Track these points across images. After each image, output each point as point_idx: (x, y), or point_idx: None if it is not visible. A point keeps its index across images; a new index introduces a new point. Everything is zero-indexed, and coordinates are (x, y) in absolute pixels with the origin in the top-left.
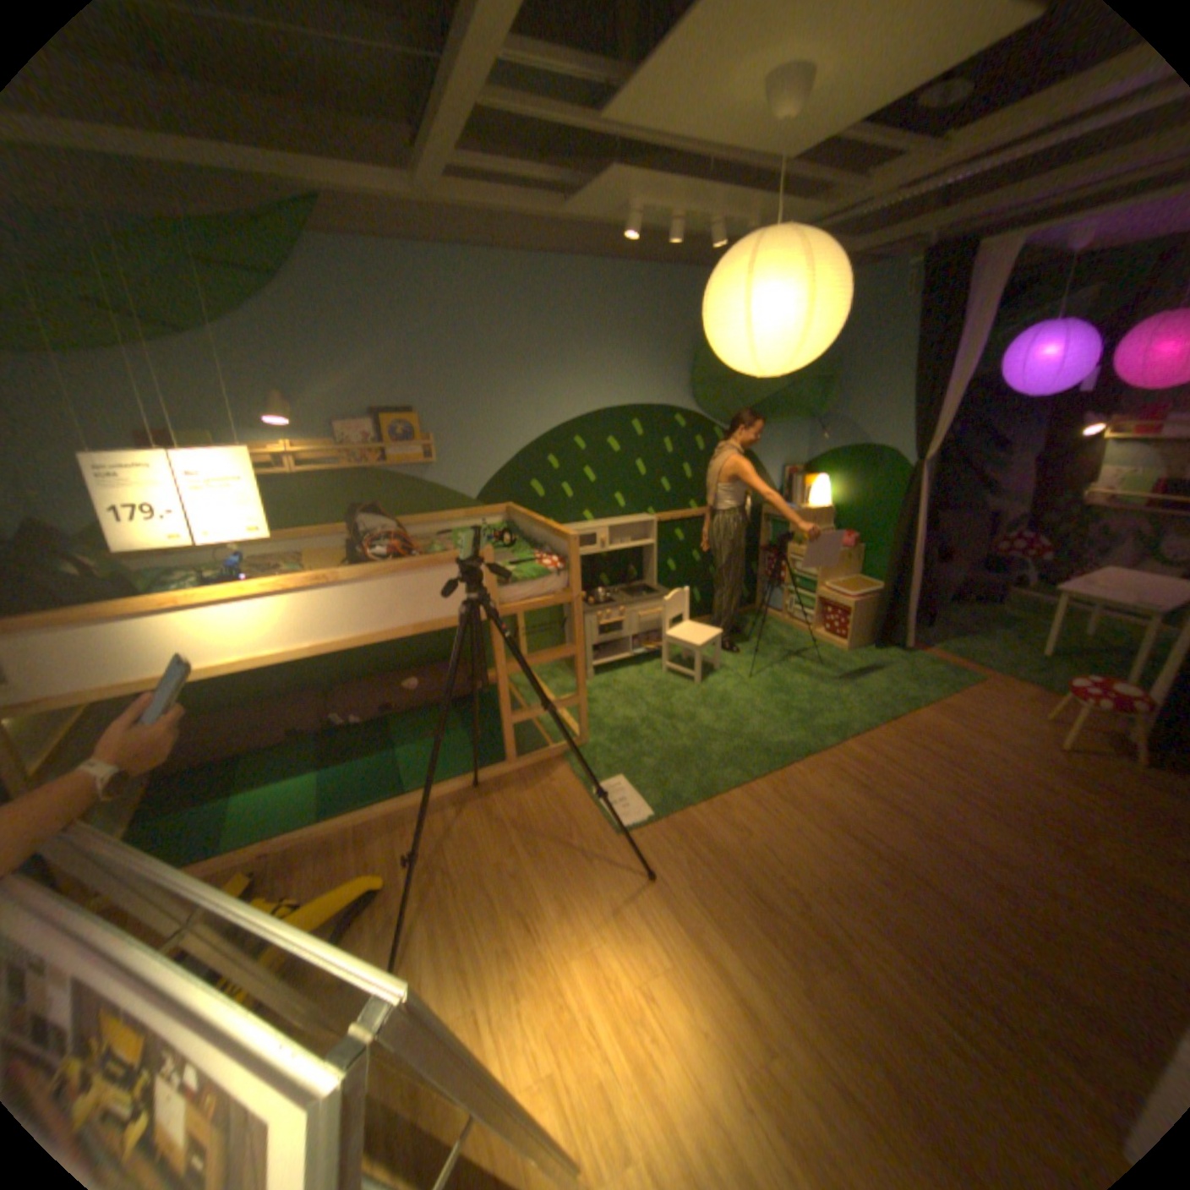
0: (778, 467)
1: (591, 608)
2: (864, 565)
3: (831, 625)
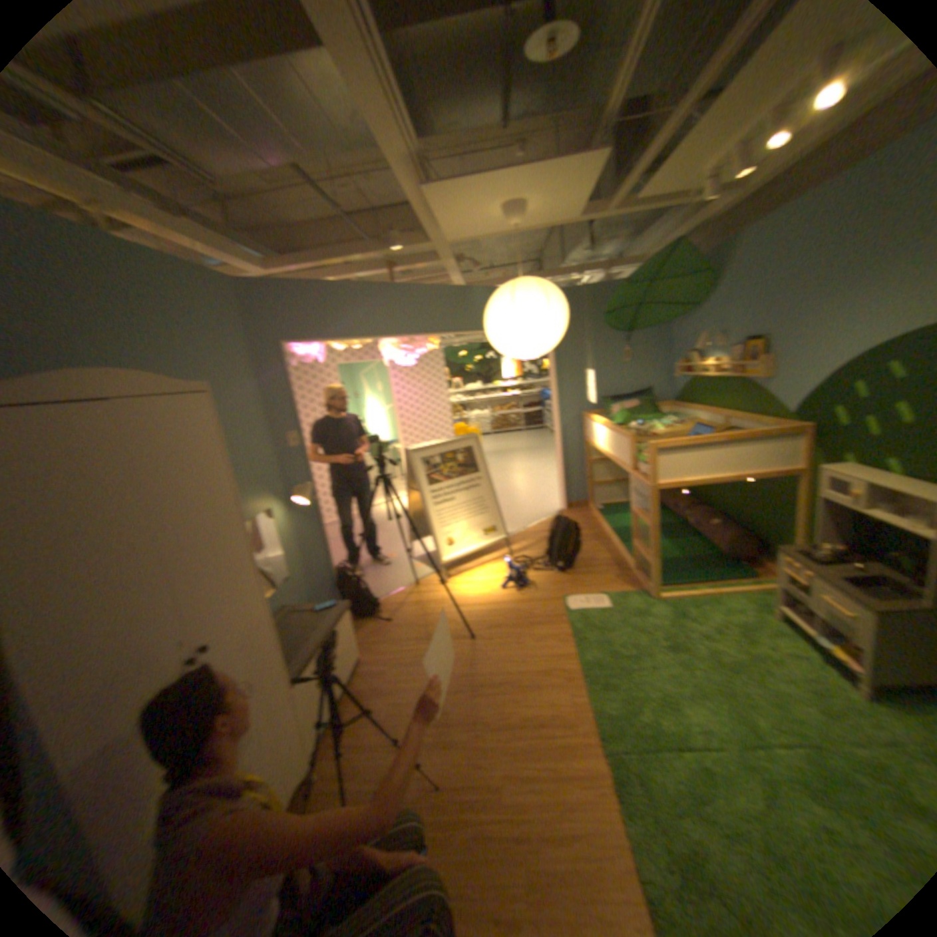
0: None
1: (802, 555)
2: None
3: None
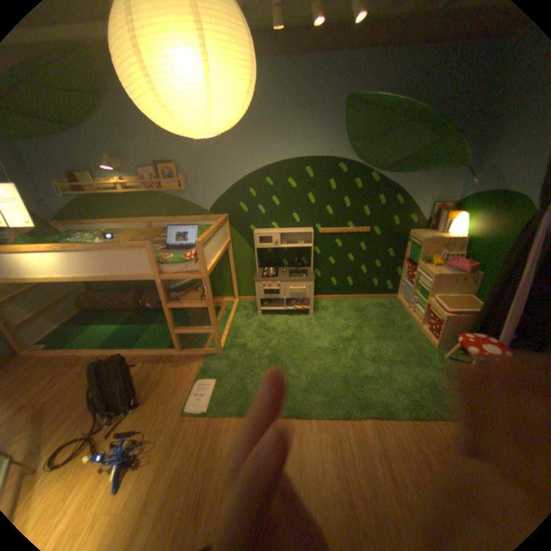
0: (429, 202)
1: (262, 278)
2: (481, 288)
3: (431, 326)
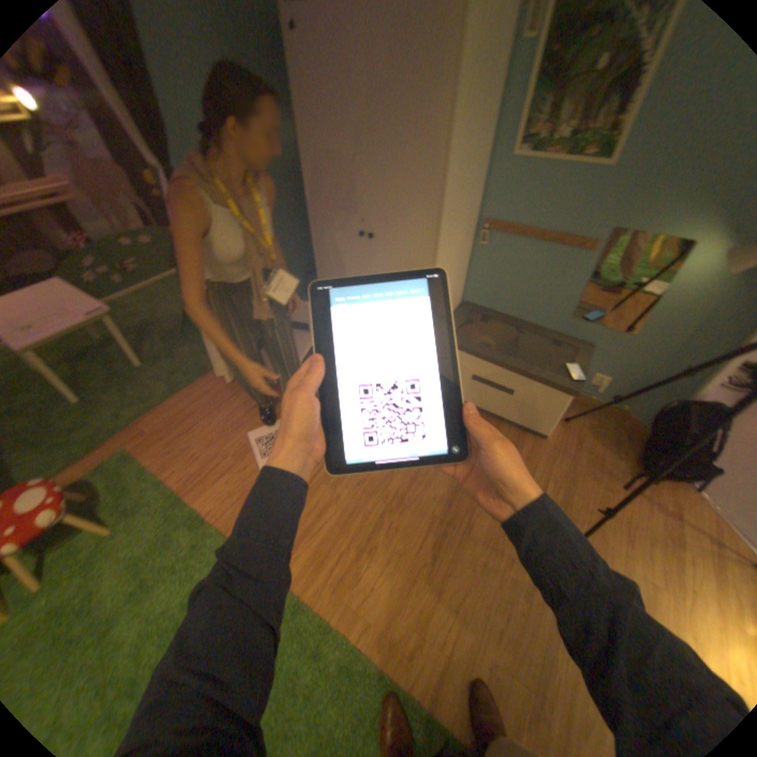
0: None
1: None
2: None
3: None
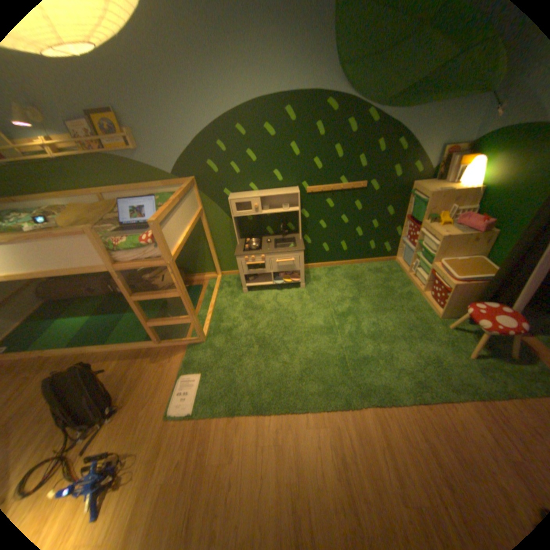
0: (439, 144)
1: (244, 252)
2: (494, 247)
3: (435, 293)
